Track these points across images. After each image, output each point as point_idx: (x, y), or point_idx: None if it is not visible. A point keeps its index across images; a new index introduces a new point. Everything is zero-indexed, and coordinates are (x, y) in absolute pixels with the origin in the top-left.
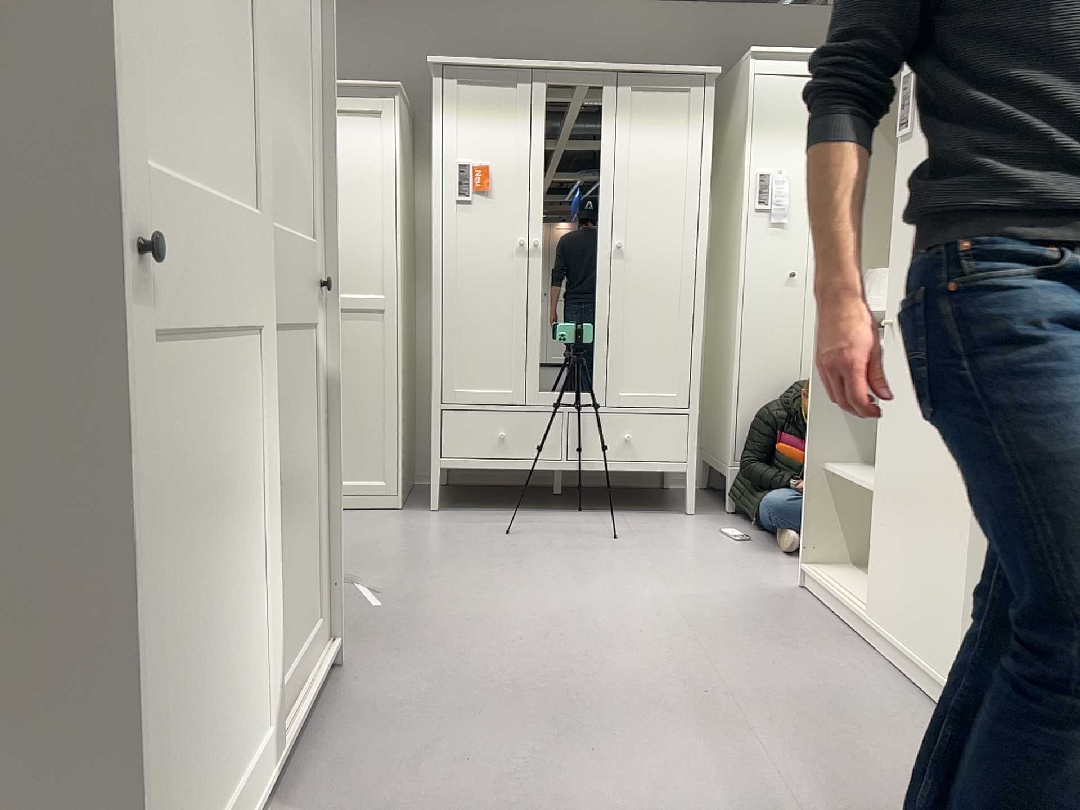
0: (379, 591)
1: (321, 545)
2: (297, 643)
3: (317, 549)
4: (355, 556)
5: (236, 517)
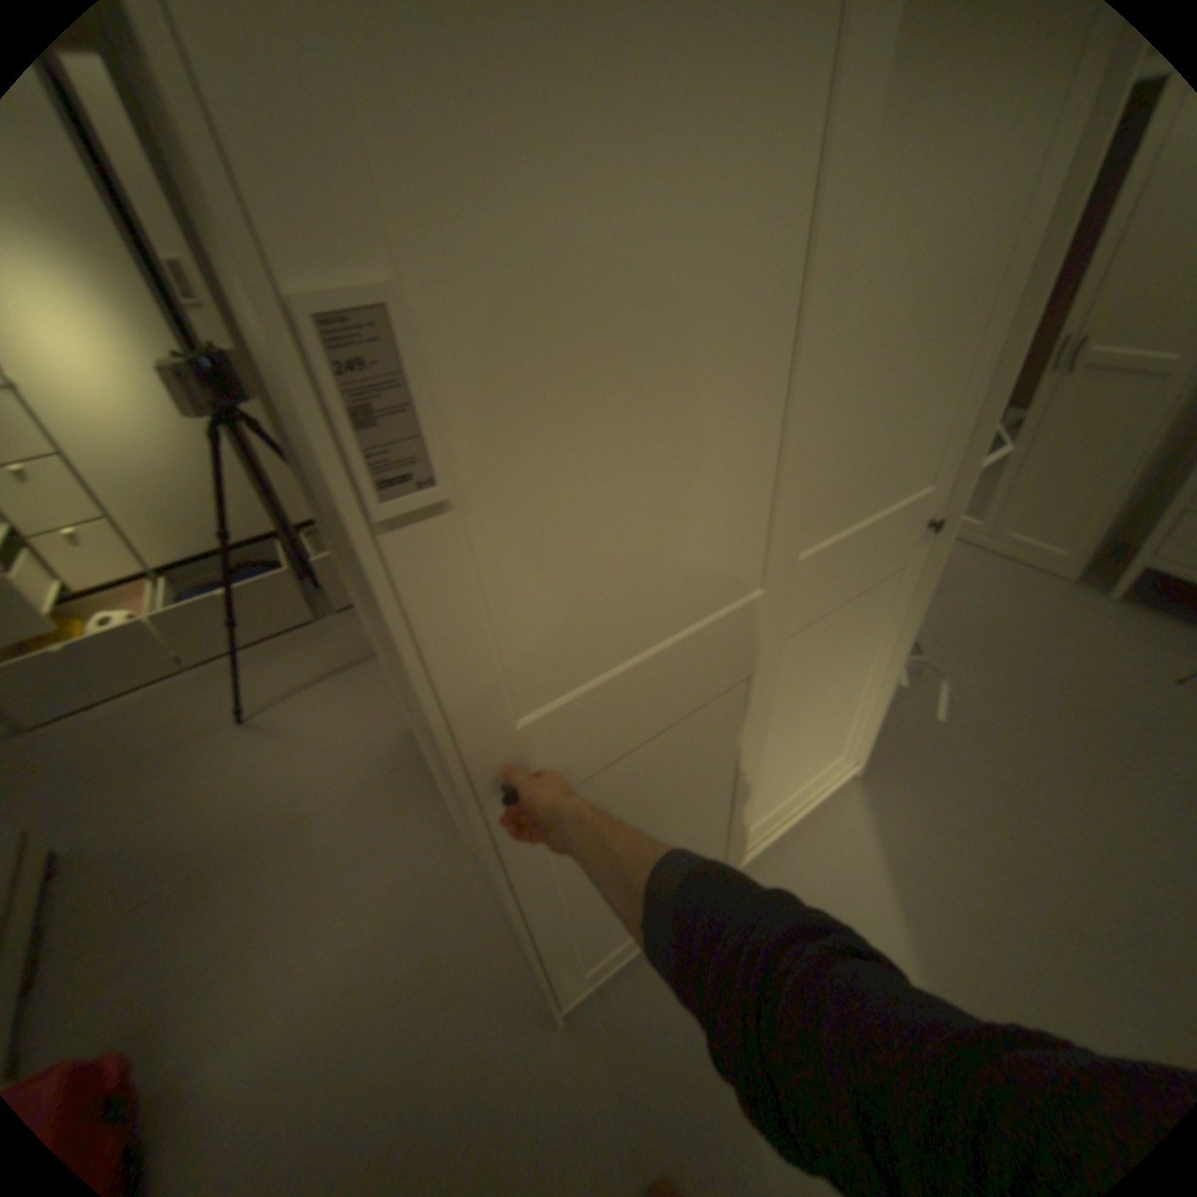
0: (965, 696)
1: (868, 709)
2: (805, 780)
3: (860, 714)
4: (979, 632)
5: (702, 790)
